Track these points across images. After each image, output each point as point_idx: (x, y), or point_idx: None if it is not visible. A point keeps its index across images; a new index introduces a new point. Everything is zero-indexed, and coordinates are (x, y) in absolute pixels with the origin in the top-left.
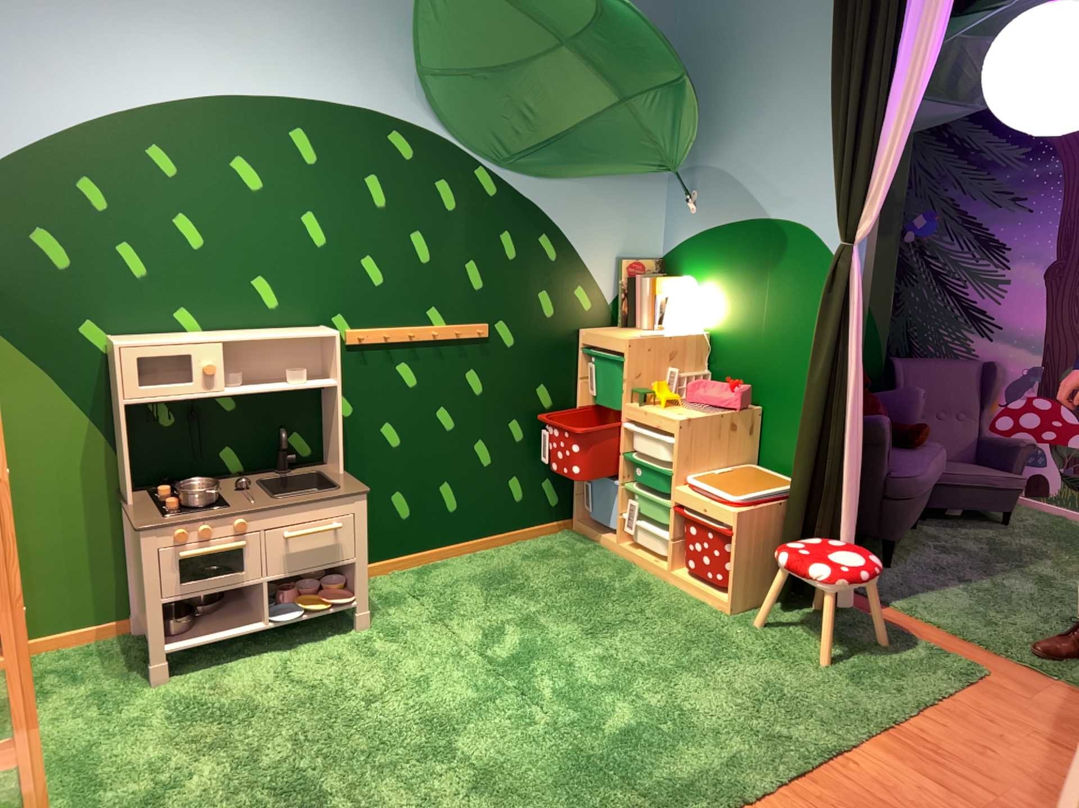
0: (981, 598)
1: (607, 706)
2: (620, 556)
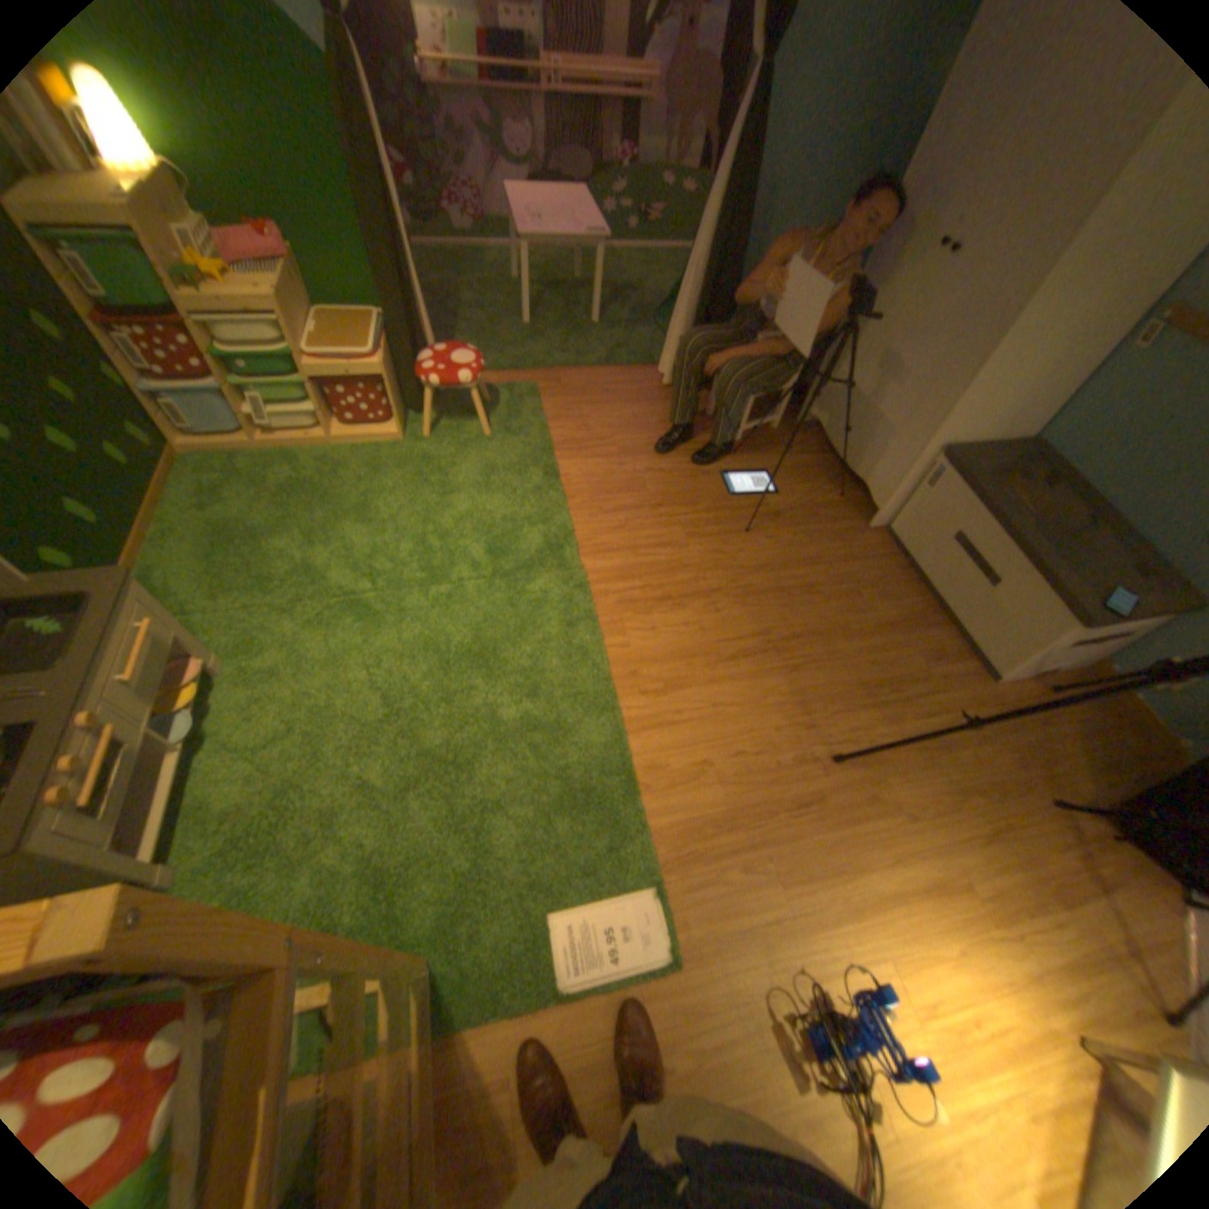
0: (475, 339)
1: (453, 551)
2: (261, 450)
